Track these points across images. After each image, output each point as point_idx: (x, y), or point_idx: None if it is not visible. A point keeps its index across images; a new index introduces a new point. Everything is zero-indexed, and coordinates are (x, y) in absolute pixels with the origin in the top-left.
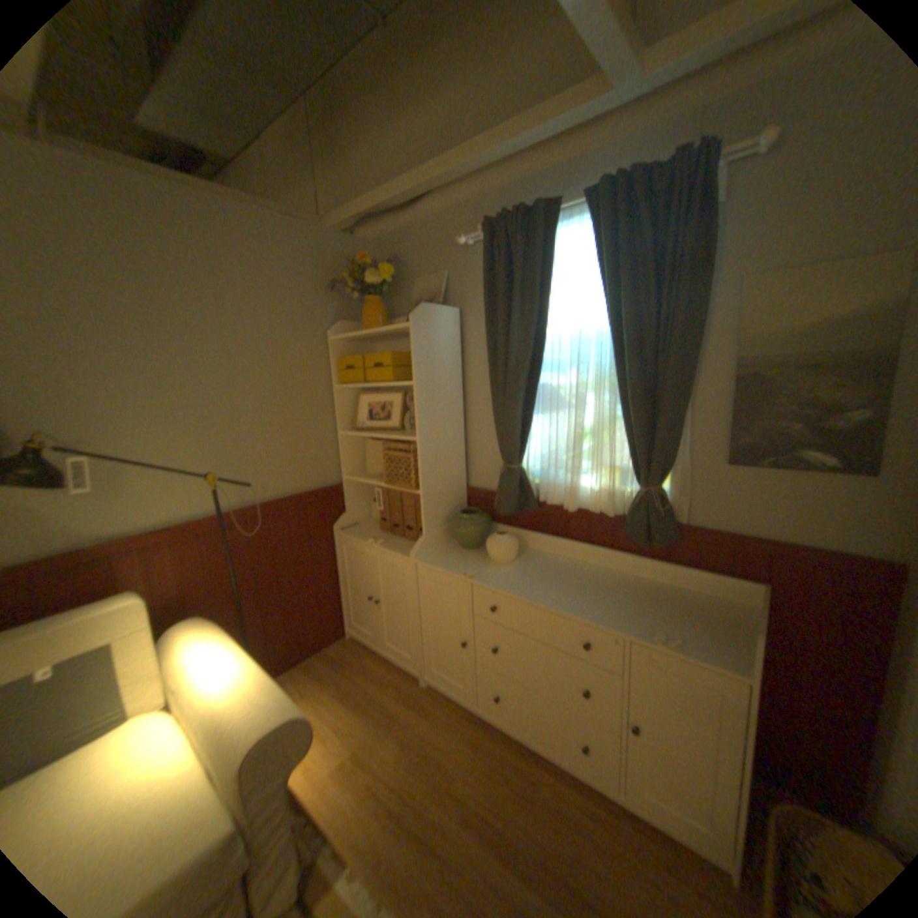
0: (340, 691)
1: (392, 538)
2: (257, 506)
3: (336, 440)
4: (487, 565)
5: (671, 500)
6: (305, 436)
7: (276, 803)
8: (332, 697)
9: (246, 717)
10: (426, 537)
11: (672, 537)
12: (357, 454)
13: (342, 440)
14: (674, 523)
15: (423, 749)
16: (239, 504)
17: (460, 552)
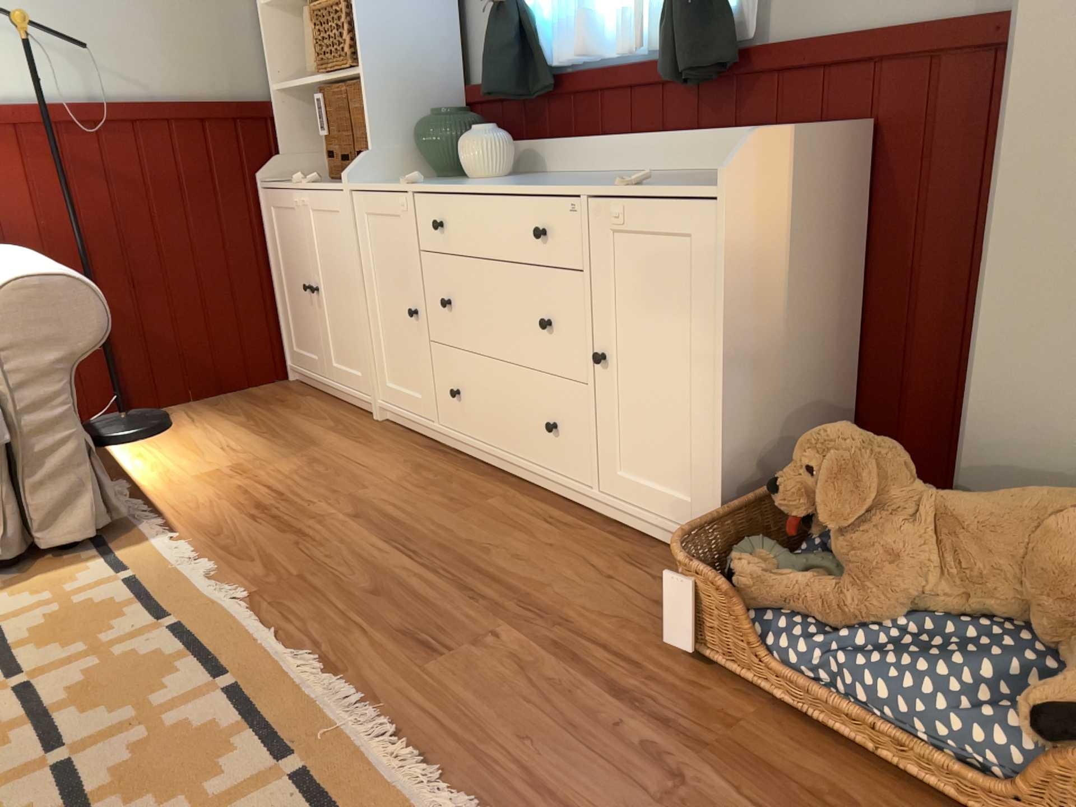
0: (253, 420)
1: (338, 183)
2: (115, 107)
3: (258, 23)
4: (452, 181)
5: (733, 5)
6: (199, 4)
7: (53, 387)
8: (238, 424)
9: (14, 273)
10: (370, 153)
11: (709, 56)
12: (297, 52)
13: (266, 21)
14: (720, 36)
15: (340, 465)
16: (88, 100)
17: (426, 180)
